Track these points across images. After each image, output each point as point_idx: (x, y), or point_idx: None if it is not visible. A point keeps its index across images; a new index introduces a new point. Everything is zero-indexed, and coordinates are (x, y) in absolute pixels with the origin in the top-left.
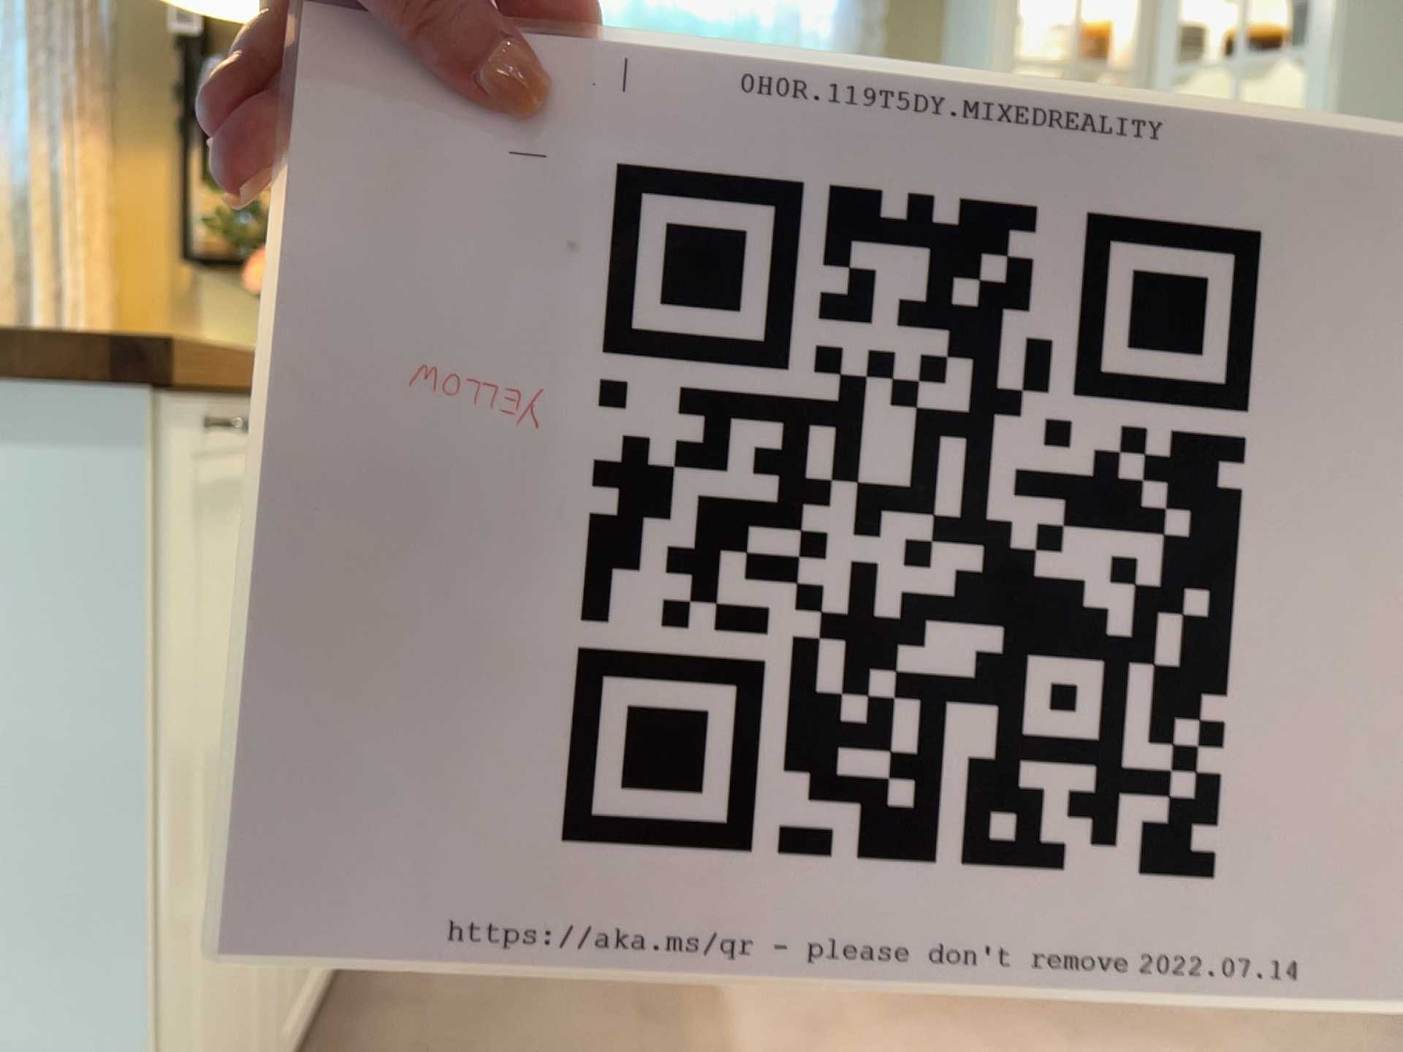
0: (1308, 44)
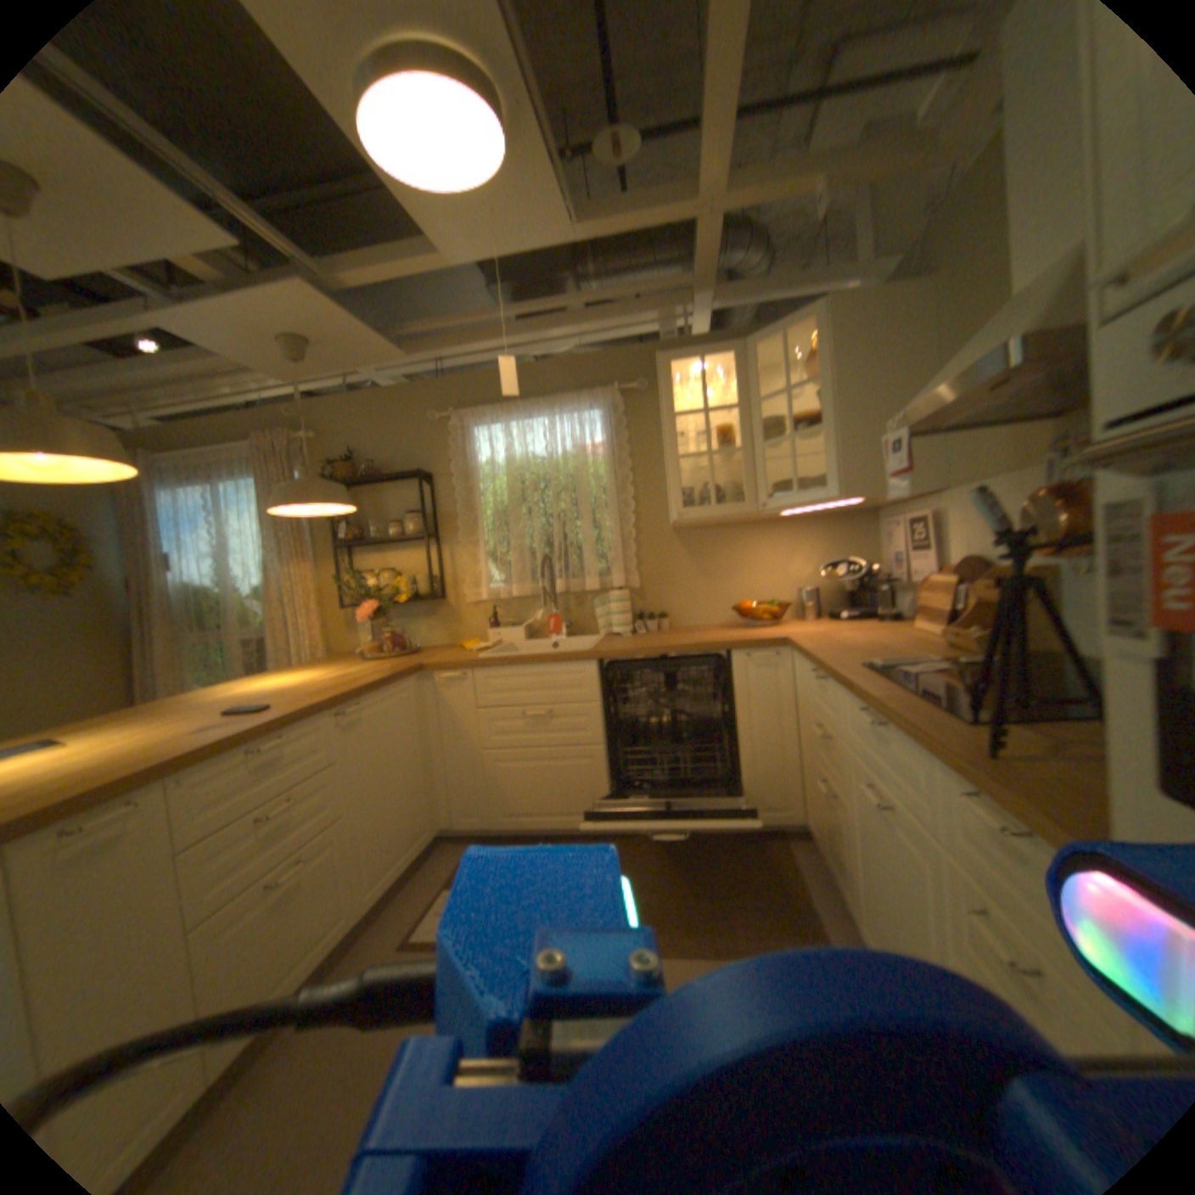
0: (819, 426)
